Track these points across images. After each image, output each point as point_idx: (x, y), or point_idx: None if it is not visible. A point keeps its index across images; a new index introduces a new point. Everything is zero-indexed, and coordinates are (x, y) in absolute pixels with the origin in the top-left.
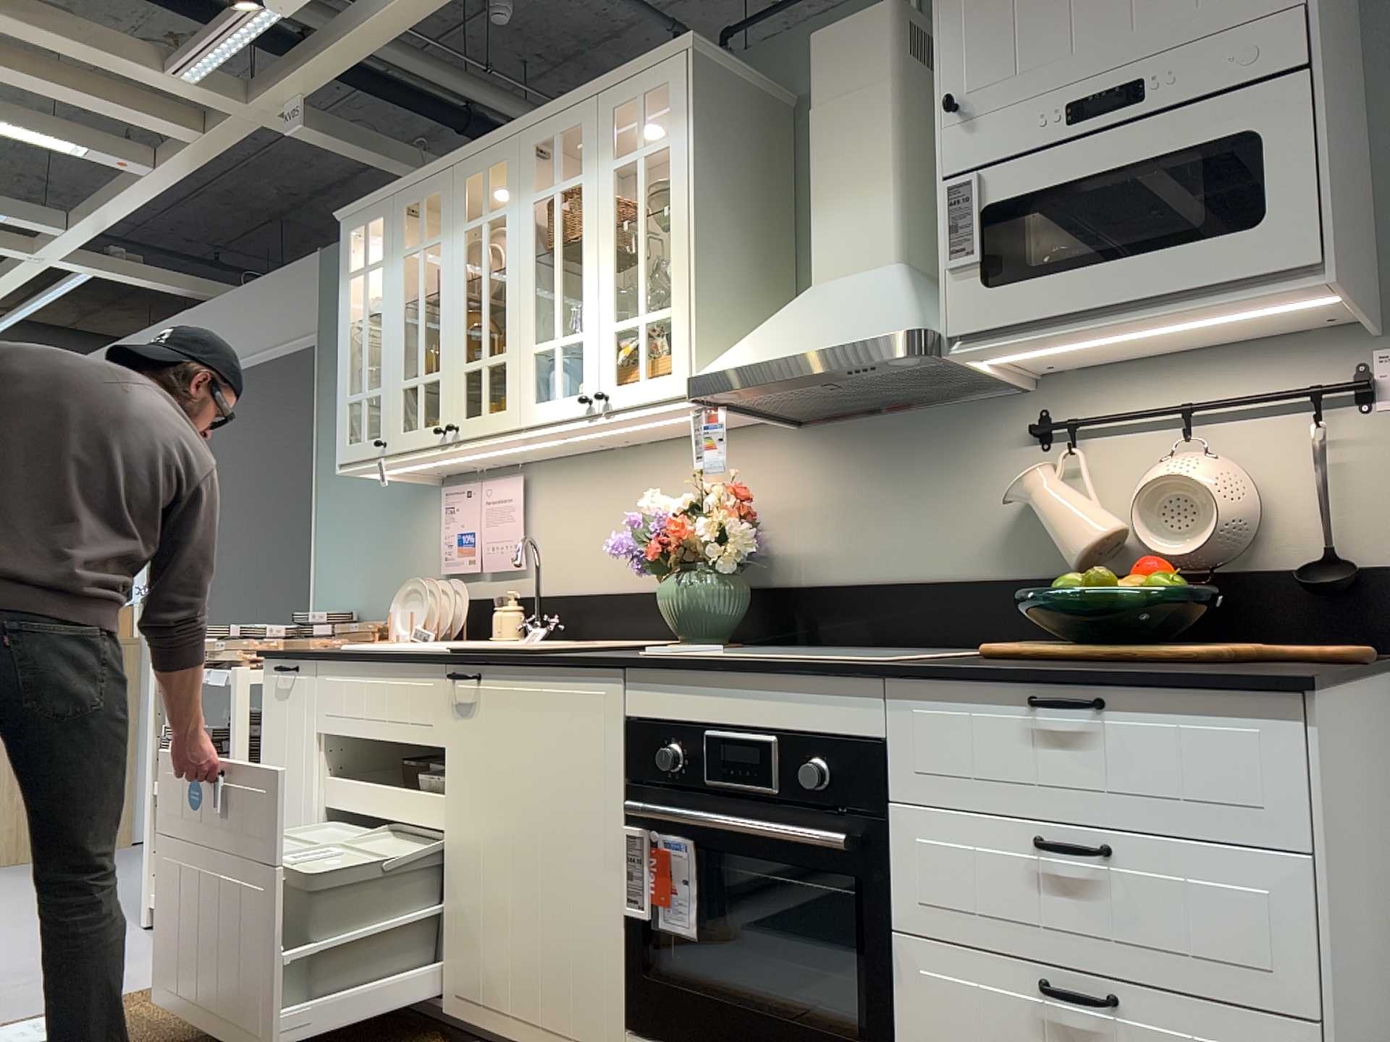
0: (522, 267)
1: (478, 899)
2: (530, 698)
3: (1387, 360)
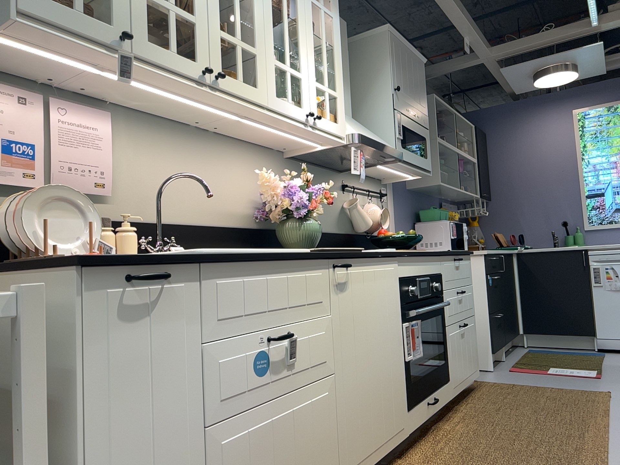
0: (266, 3)
1: (356, 399)
2: (371, 274)
3: (384, 190)
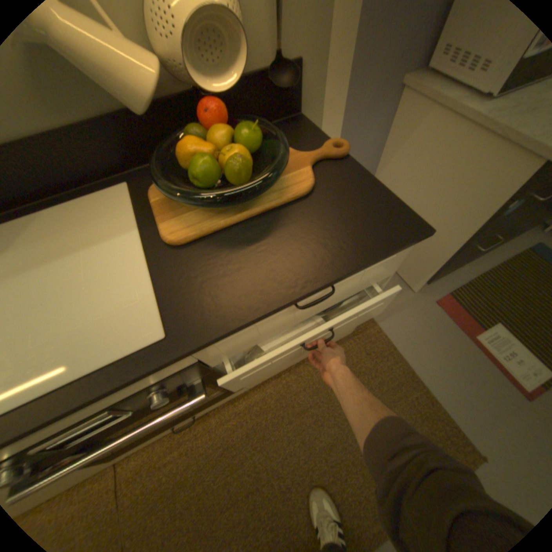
0: None
1: None
2: None
3: None
